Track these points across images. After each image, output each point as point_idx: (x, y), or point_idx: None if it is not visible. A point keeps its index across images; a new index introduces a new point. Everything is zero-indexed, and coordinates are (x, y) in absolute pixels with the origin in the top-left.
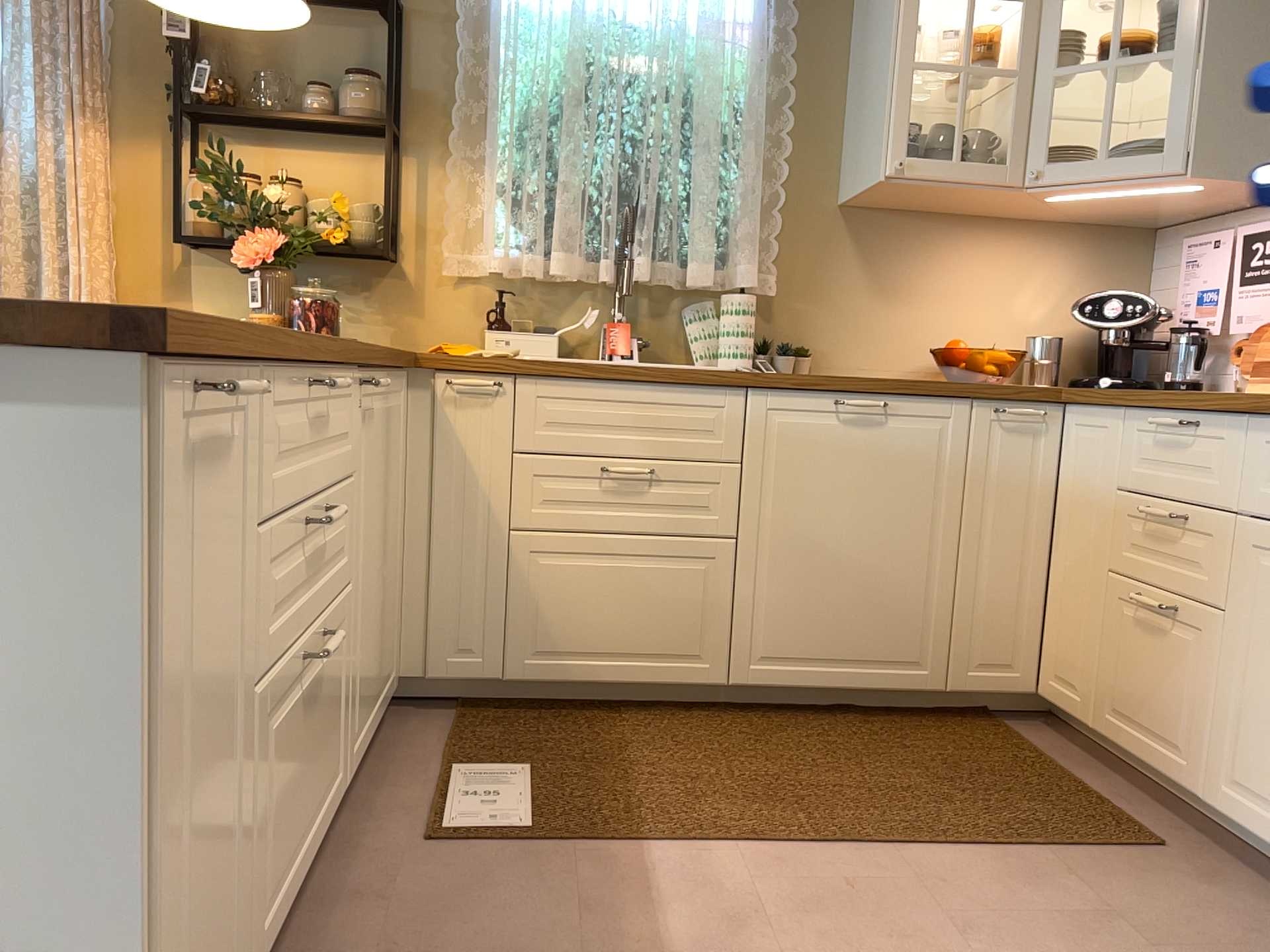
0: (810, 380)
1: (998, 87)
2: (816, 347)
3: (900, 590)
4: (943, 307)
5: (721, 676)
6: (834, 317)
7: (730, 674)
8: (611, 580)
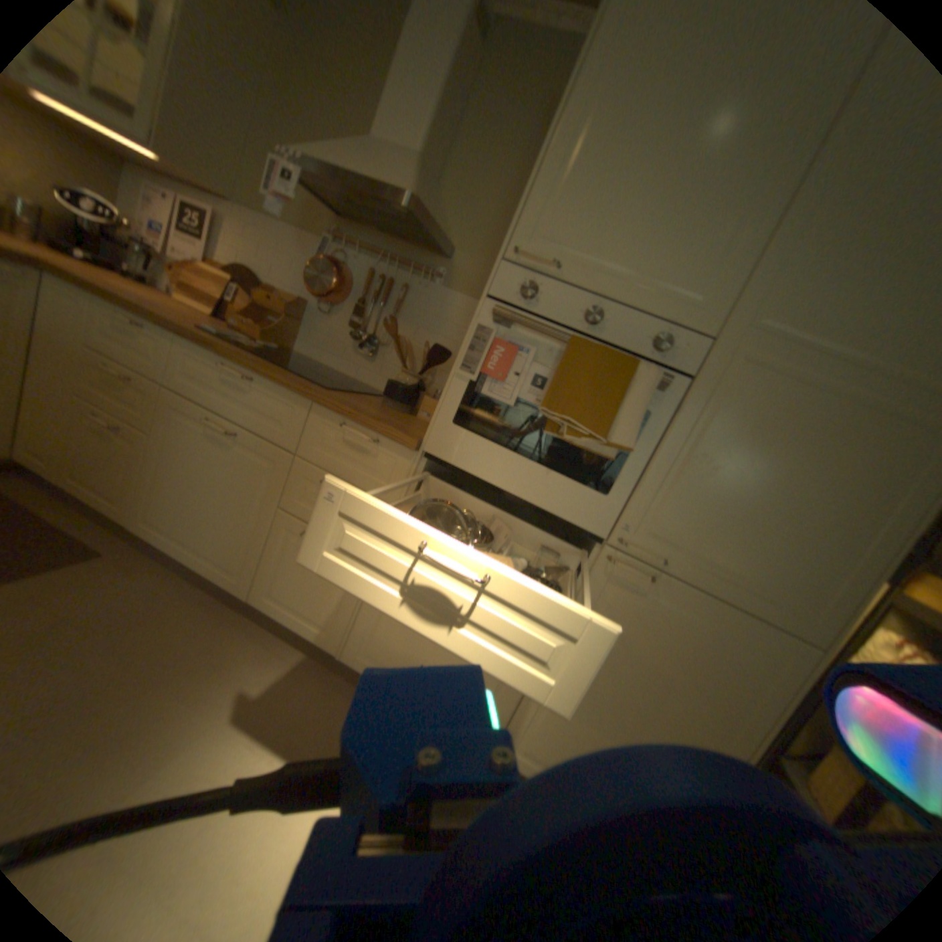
0: None
1: None
2: None
3: None
4: None
5: None
6: None
7: None
8: None
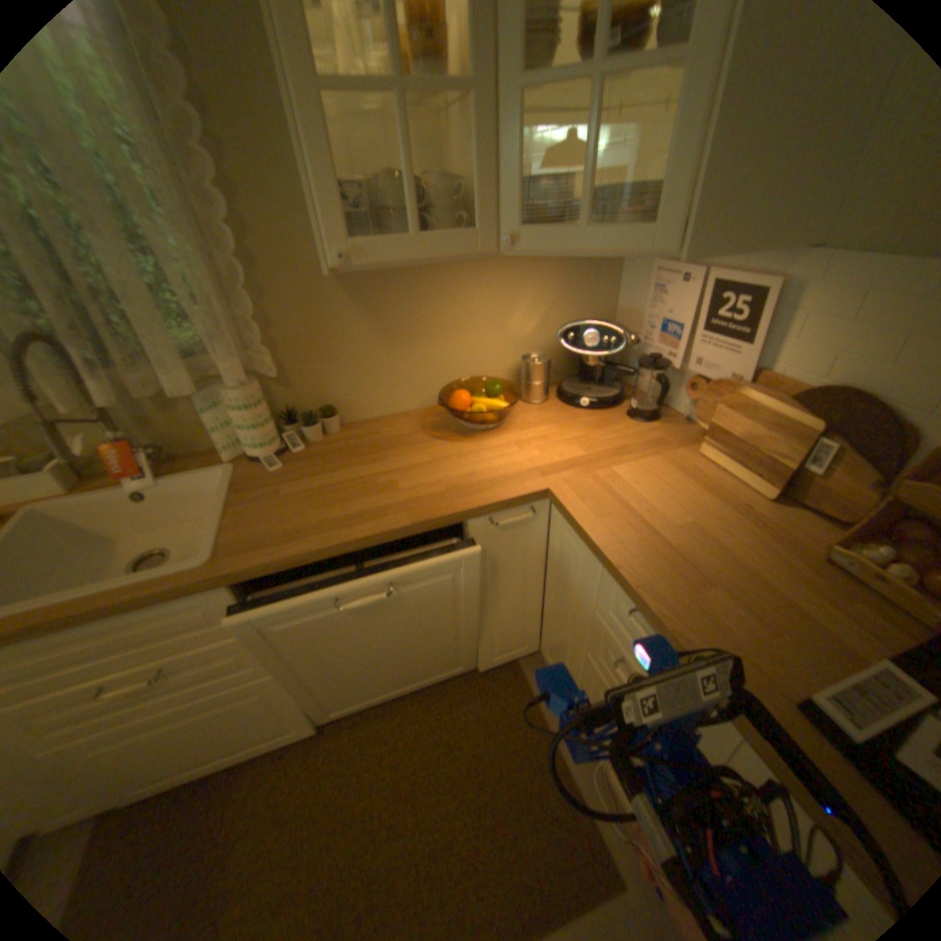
0: (292, 563)
1: (462, 89)
2: (342, 401)
3: (432, 647)
4: (449, 342)
5: (307, 734)
6: (350, 372)
7: (315, 727)
8: (173, 736)
